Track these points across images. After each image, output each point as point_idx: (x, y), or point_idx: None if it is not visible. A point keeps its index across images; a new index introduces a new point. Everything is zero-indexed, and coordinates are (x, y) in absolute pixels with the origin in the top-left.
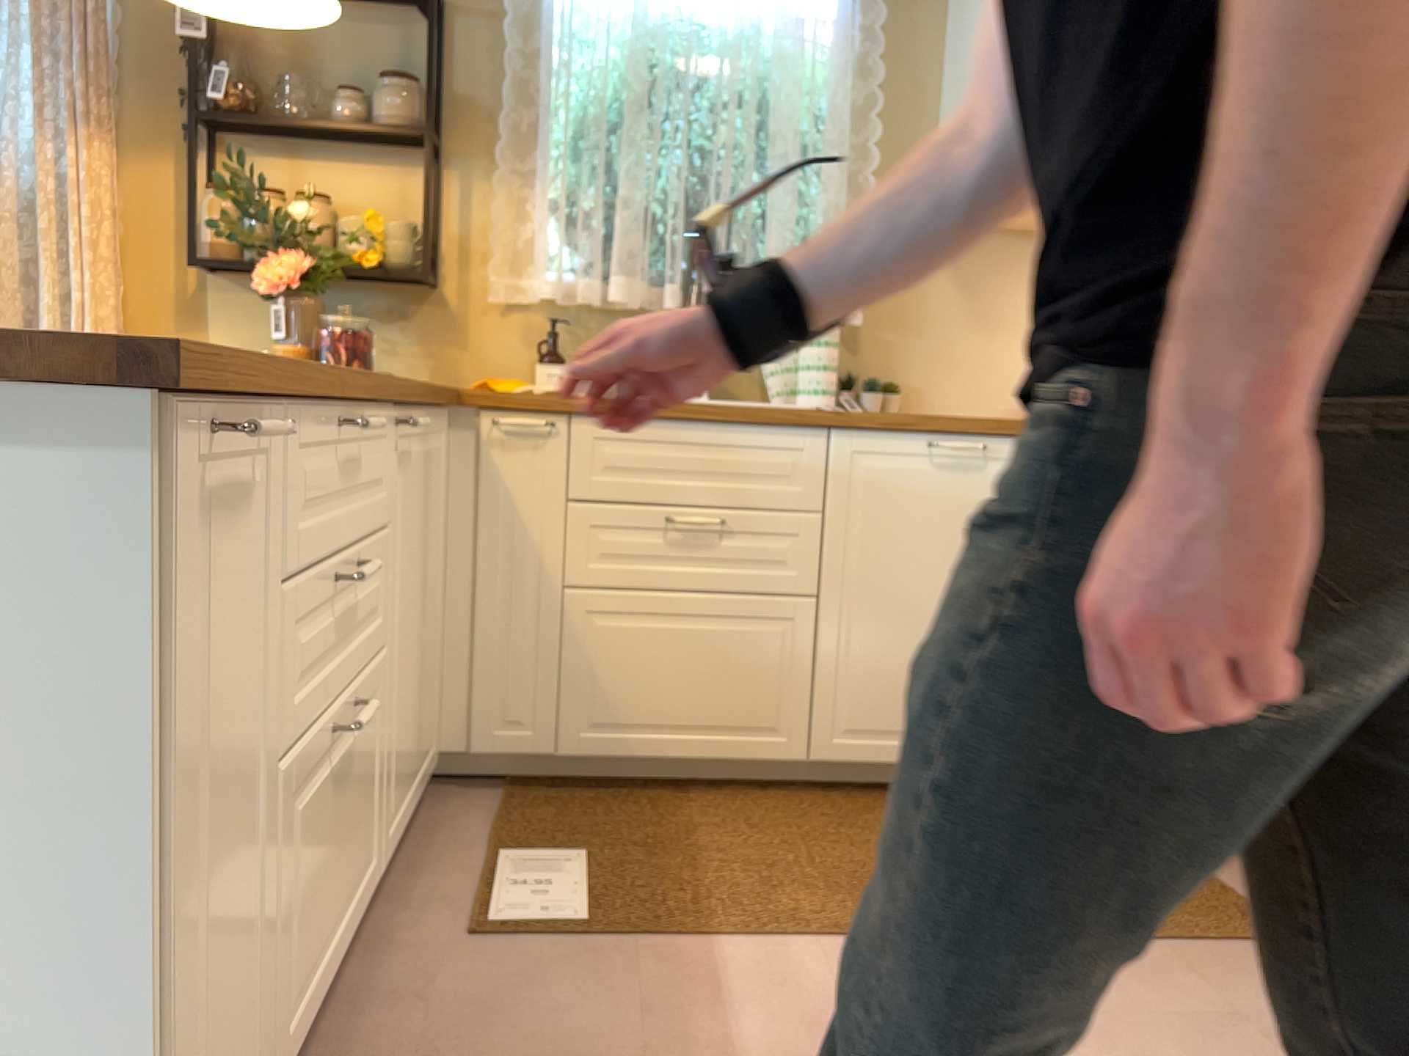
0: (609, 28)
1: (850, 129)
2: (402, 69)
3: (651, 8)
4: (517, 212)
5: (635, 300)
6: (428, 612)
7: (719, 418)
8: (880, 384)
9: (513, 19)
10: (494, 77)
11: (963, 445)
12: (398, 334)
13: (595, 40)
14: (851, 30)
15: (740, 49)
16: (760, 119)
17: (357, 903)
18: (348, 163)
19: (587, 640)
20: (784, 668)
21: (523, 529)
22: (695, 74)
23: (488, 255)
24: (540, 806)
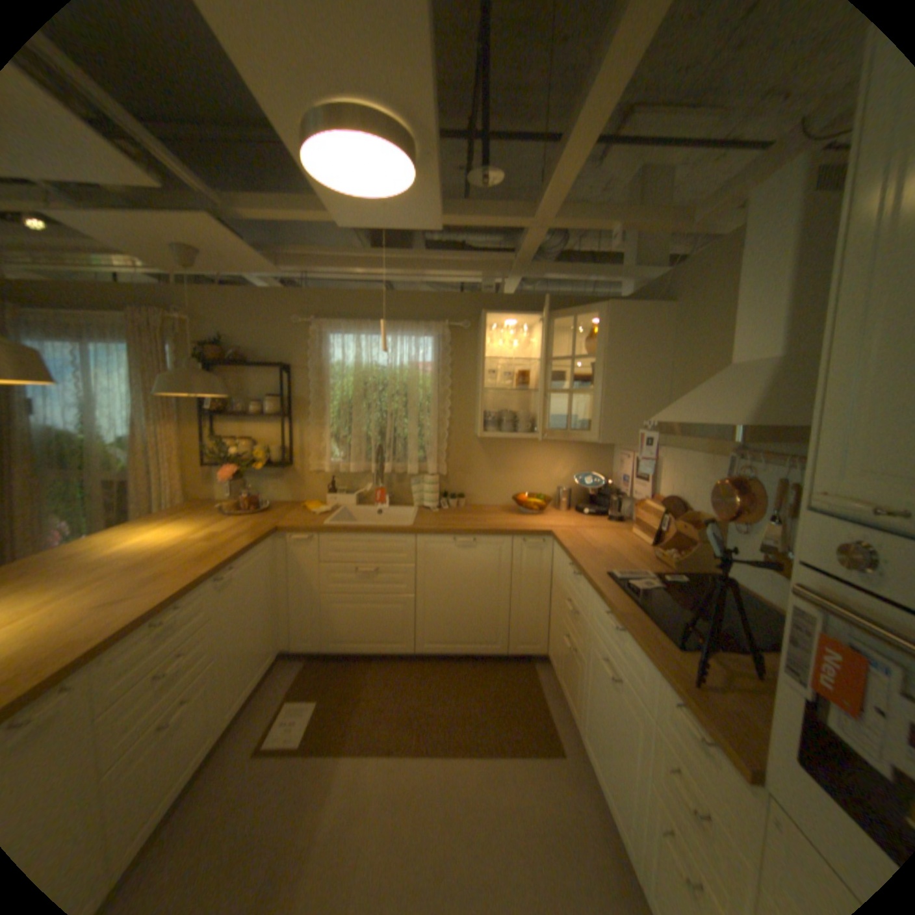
0: (349, 371)
1: (441, 402)
2: (276, 388)
3: (363, 363)
4: (319, 438)
5: (360, 471)
6: (260, 614)
7: (373, 532)
8: (454, 497)
9: (313, 370)
10: (309, 390)
11: (464, 540)
12: (280, 482)
13: (342, 377)
14: (440, 366)
15: (396, 378)
16: (406, 401)
17: (201, 756)
18: (259, 423)
19: (330, 611)
20: (403, 620)
21: (305, 573)
22: (381, 385)
23: (310, 453)
24: (313, 673)
